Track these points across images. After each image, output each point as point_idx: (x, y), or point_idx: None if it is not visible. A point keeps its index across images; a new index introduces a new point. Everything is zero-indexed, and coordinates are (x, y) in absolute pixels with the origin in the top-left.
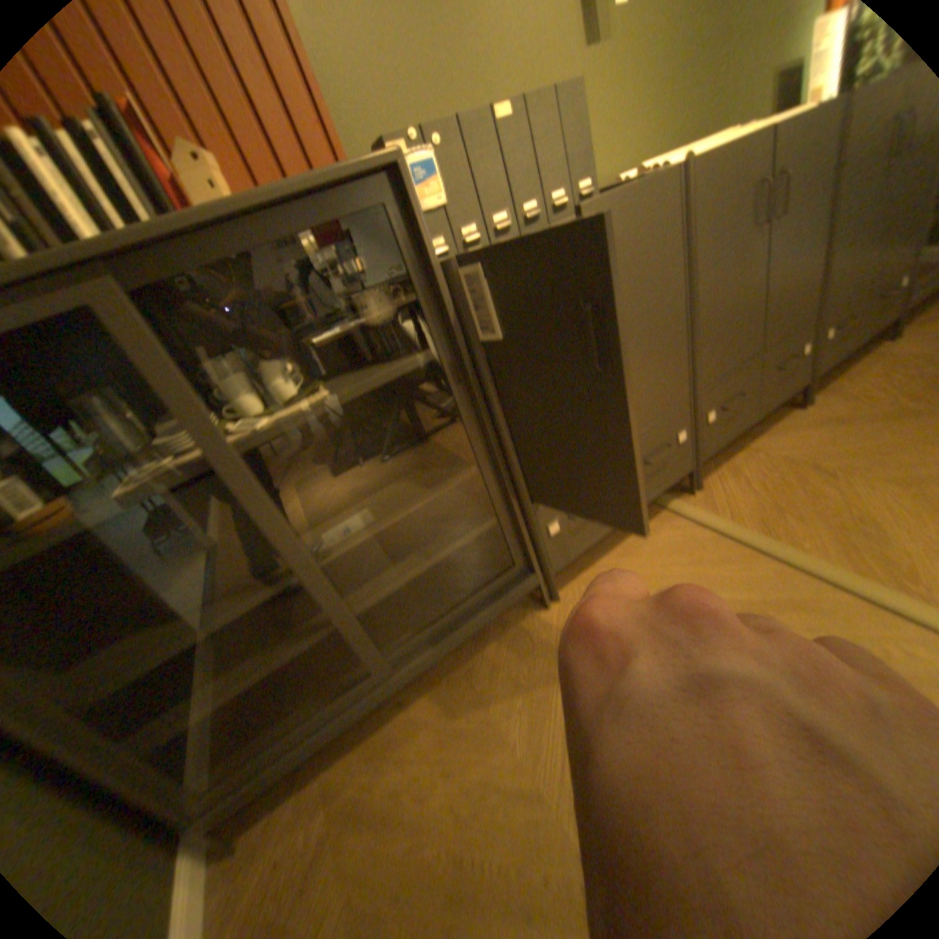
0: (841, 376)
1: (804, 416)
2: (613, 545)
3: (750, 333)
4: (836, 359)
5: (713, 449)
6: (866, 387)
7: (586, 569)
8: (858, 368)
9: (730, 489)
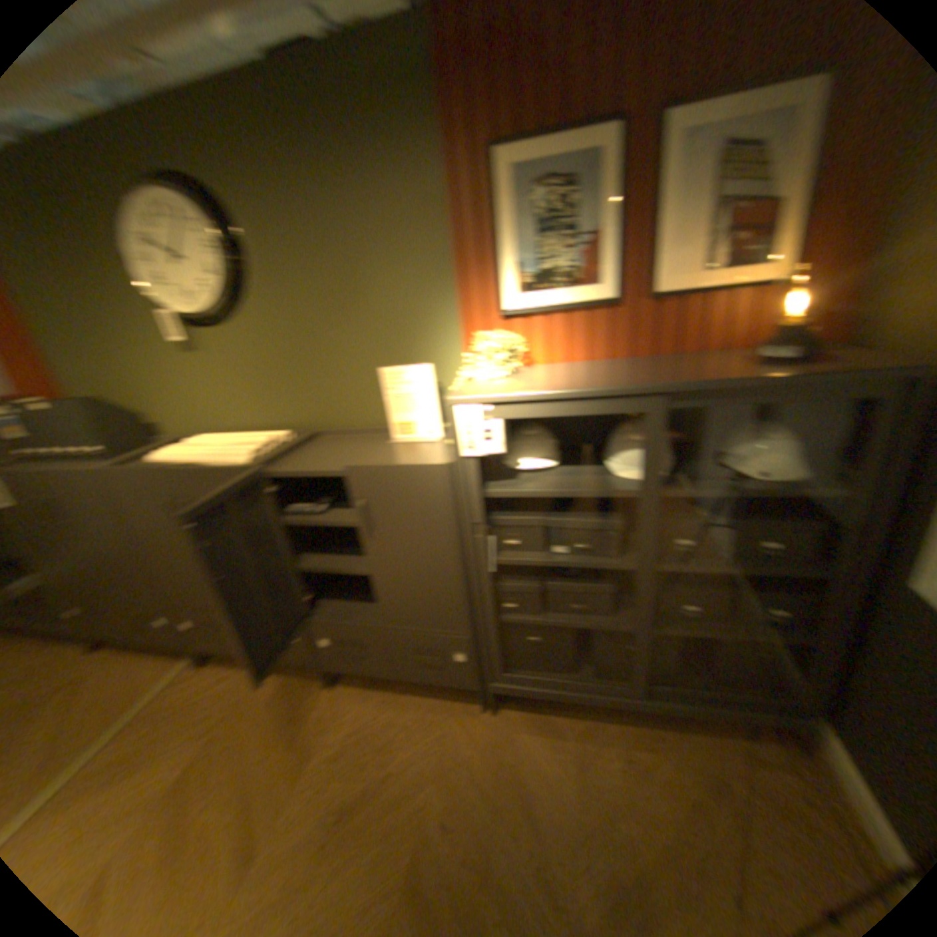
0: (388, 694)
1: (303, 693)
2: (134, 657)
3: (194, 592)
4: (343, 671)
5: (190, 651)
6: (359, 719)
7: (110, 656)
8: (405, 701)
9: (190, 687)
